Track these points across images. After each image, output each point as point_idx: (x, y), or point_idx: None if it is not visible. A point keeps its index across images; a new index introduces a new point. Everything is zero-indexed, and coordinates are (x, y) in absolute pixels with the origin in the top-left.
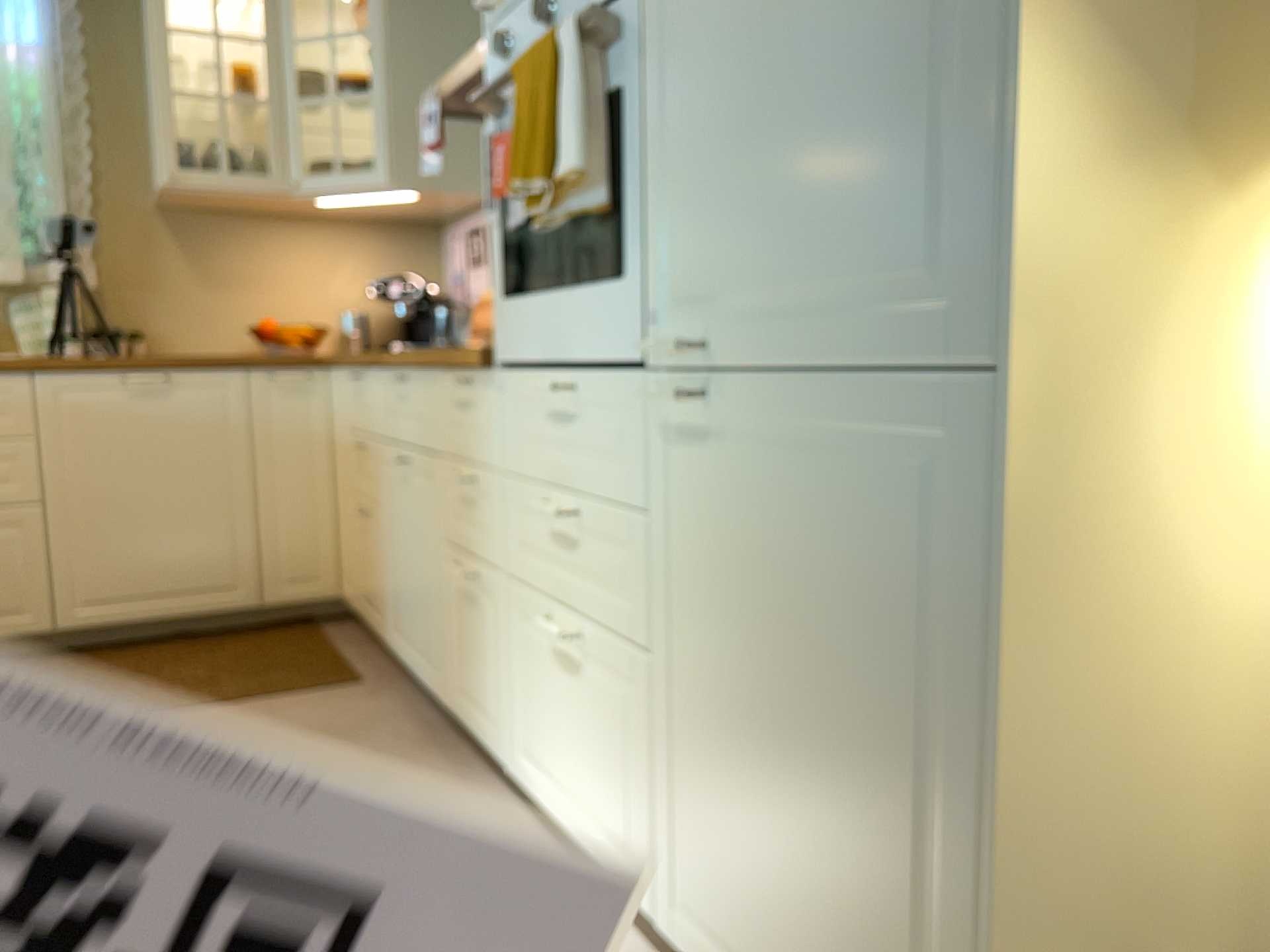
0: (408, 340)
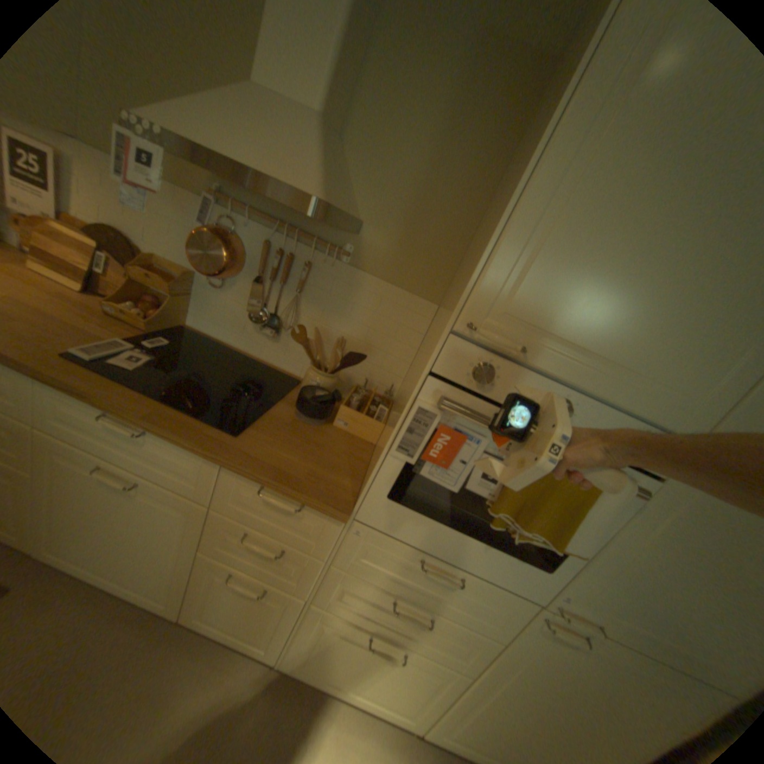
0: None
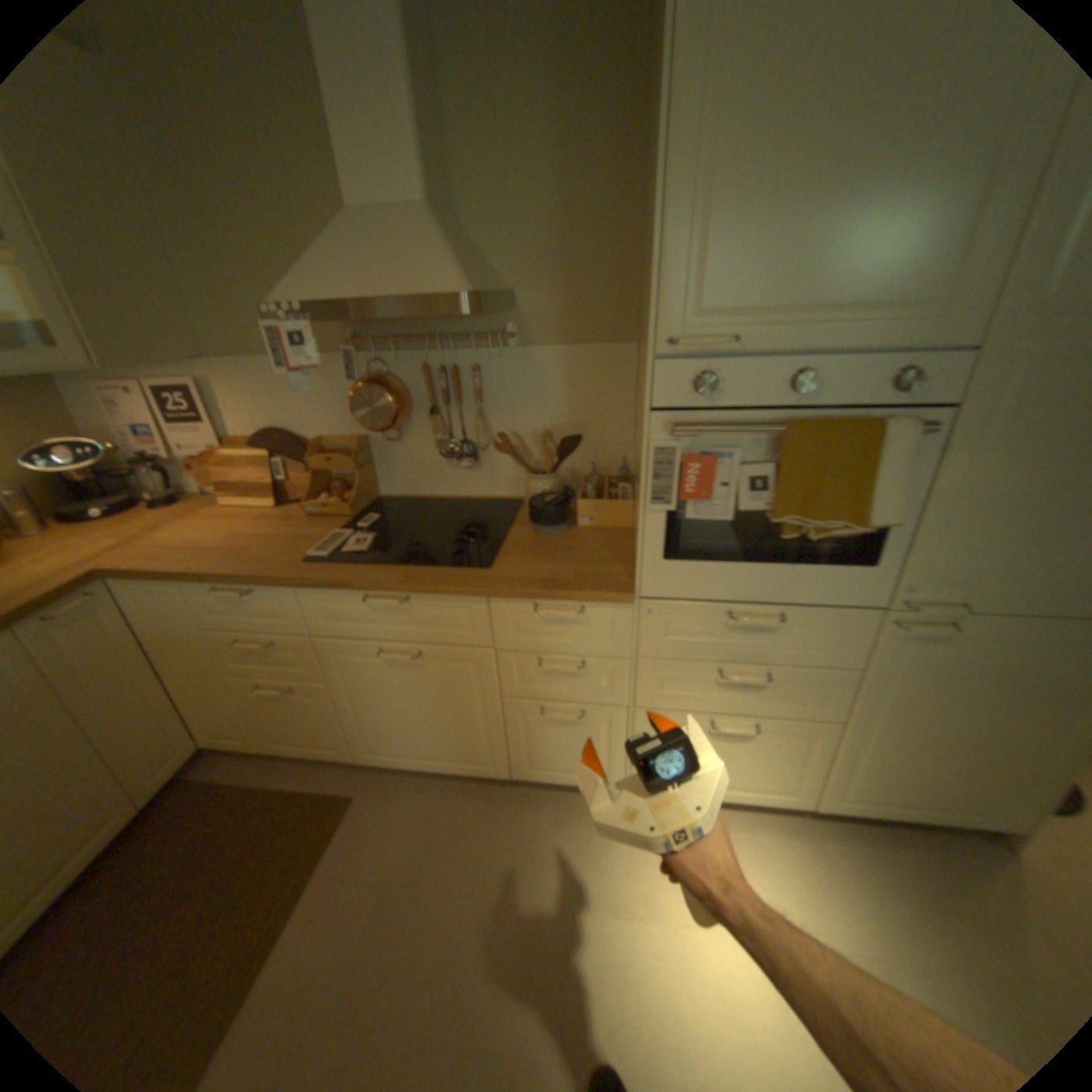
0: (89, 500)
